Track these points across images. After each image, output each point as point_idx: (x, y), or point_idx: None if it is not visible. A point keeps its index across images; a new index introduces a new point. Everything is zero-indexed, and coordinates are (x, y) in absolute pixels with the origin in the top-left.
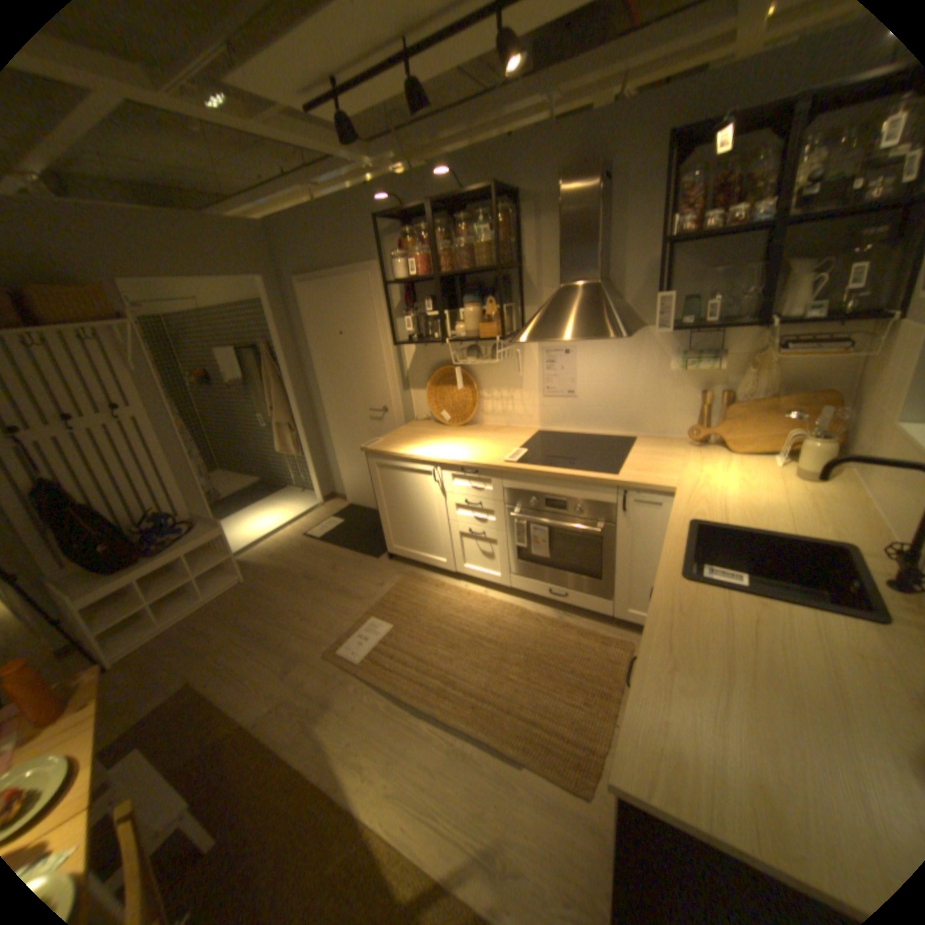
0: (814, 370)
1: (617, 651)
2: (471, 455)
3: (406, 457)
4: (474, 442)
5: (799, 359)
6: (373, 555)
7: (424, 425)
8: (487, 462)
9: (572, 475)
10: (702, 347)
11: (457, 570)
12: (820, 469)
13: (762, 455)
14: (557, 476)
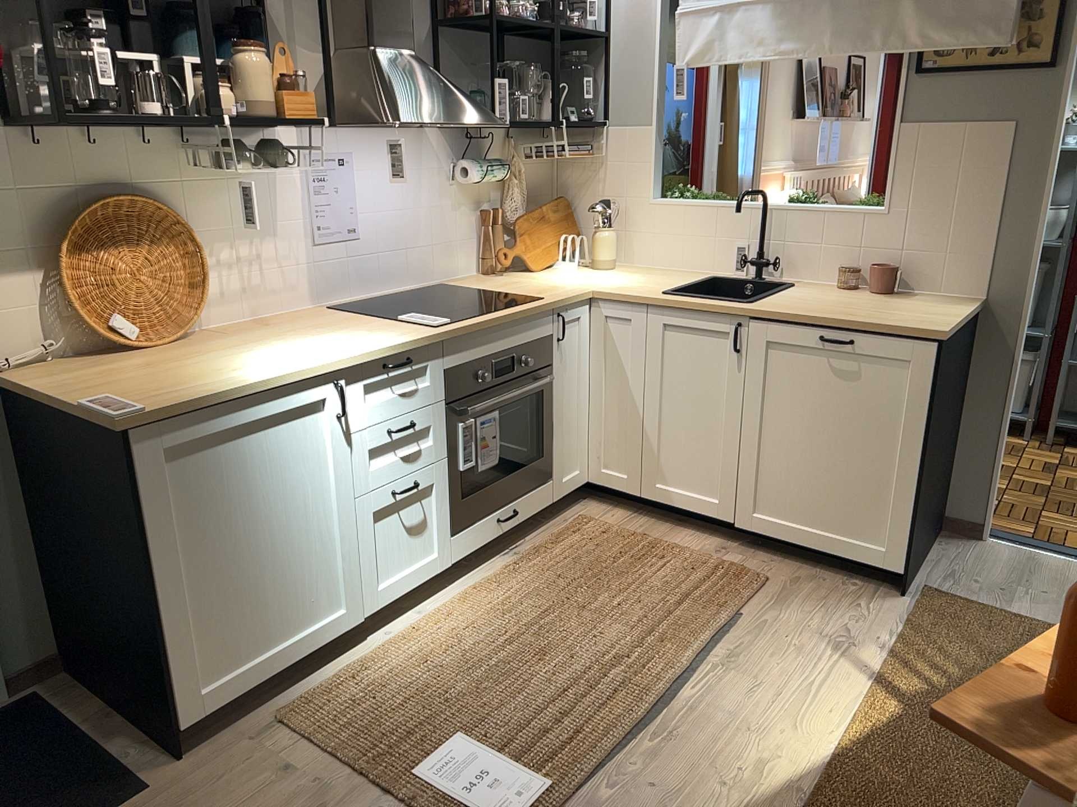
0: (535, 182)
1: (592, 526)
2: (373, 340)
3: (263, 391)
4: (308, 337)
5: (527, 171)
6: (122, 797)
7: (82, 367)
8: (422, 334)
9: (522, 309)
10: (470, 157)
11: (368, 614)
12: (616, 254)
13: (548, 267)
14: (510, 317)
